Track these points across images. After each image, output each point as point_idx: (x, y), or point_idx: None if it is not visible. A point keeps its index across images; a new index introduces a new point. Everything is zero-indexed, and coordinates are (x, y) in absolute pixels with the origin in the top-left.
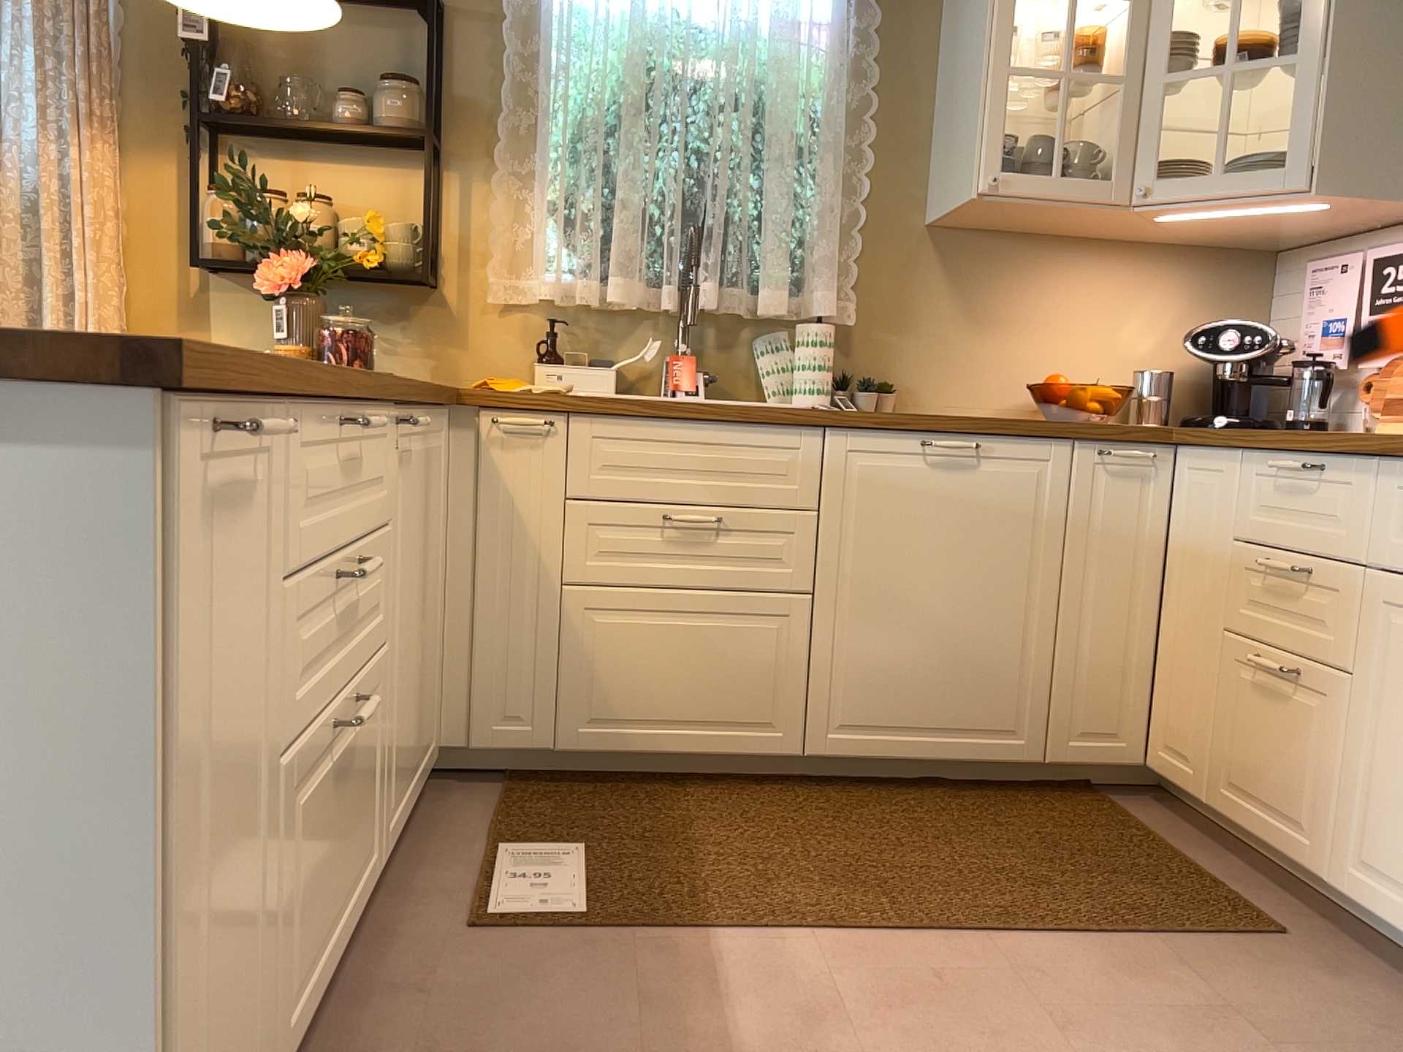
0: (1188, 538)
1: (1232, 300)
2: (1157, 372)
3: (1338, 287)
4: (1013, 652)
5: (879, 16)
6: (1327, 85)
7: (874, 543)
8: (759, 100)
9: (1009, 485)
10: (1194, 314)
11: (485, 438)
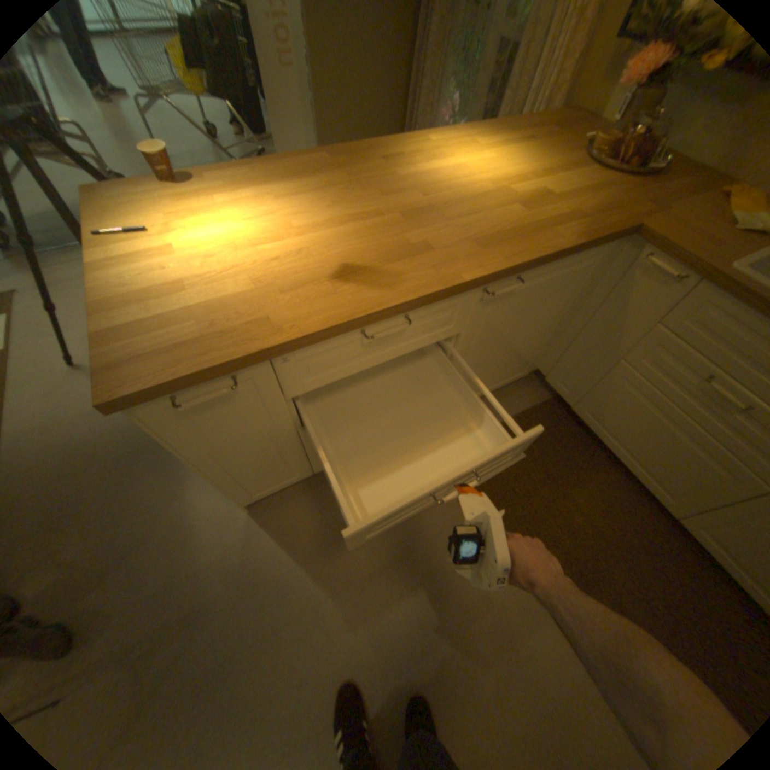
0: None
1: None
2: None
3: None
4: None
5: None
6: None
7: None
8: None
9: None
10: None
11: (641, 261)
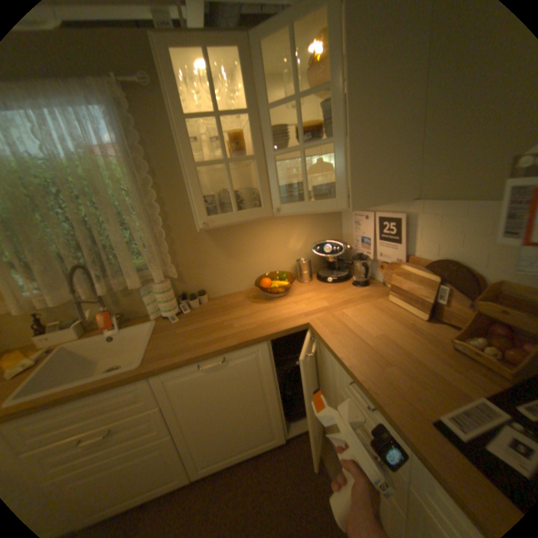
0: (321, 366)
1: (326, 221)
2: (304, 255)
3: (365, 224)
4: (263, 418)
5: (138, 134)
6: (349, 154)
7: (190, 408)
8: (93, 189)
9: (242, 366)
10: (314, 230)
11: None
